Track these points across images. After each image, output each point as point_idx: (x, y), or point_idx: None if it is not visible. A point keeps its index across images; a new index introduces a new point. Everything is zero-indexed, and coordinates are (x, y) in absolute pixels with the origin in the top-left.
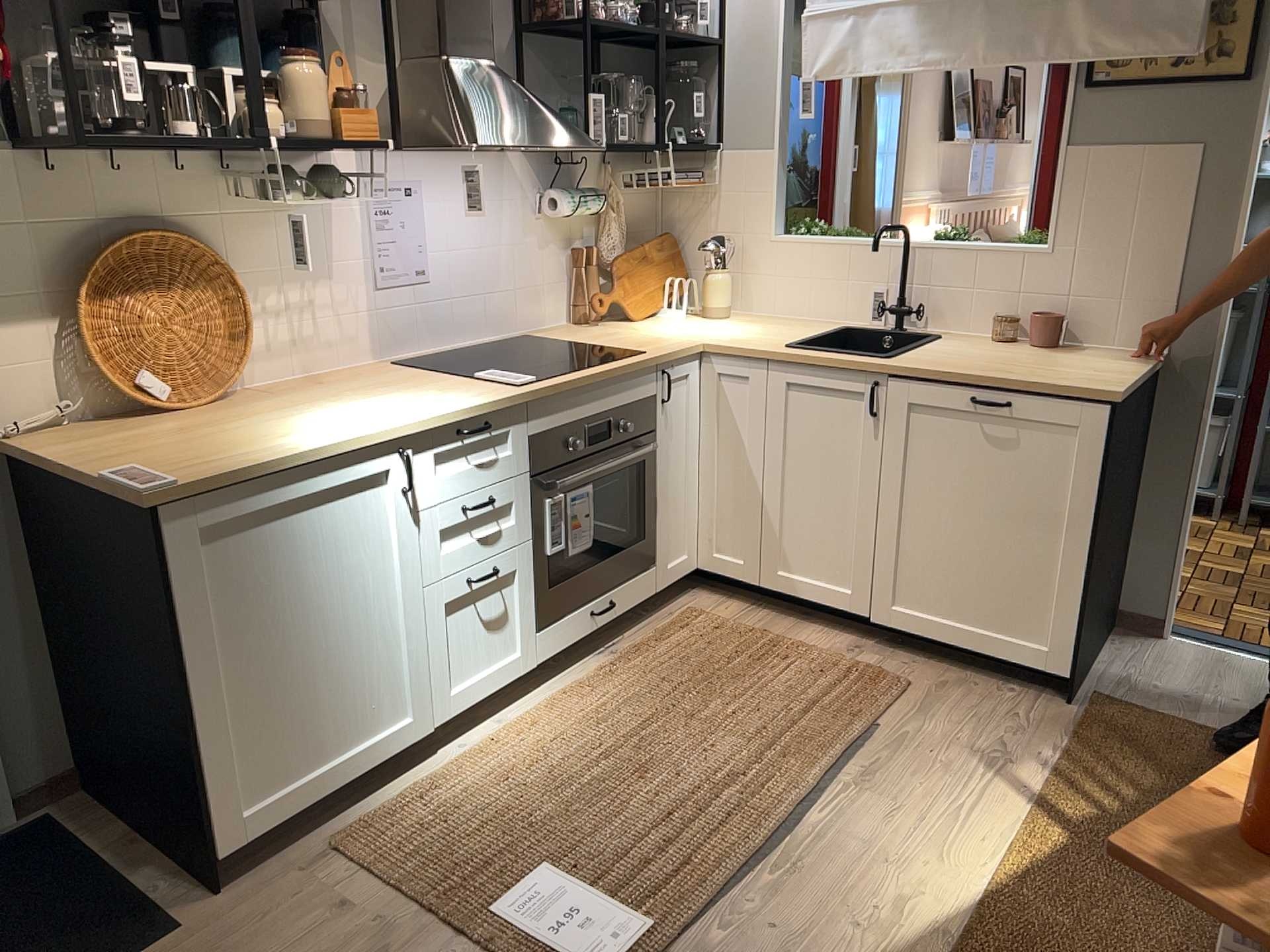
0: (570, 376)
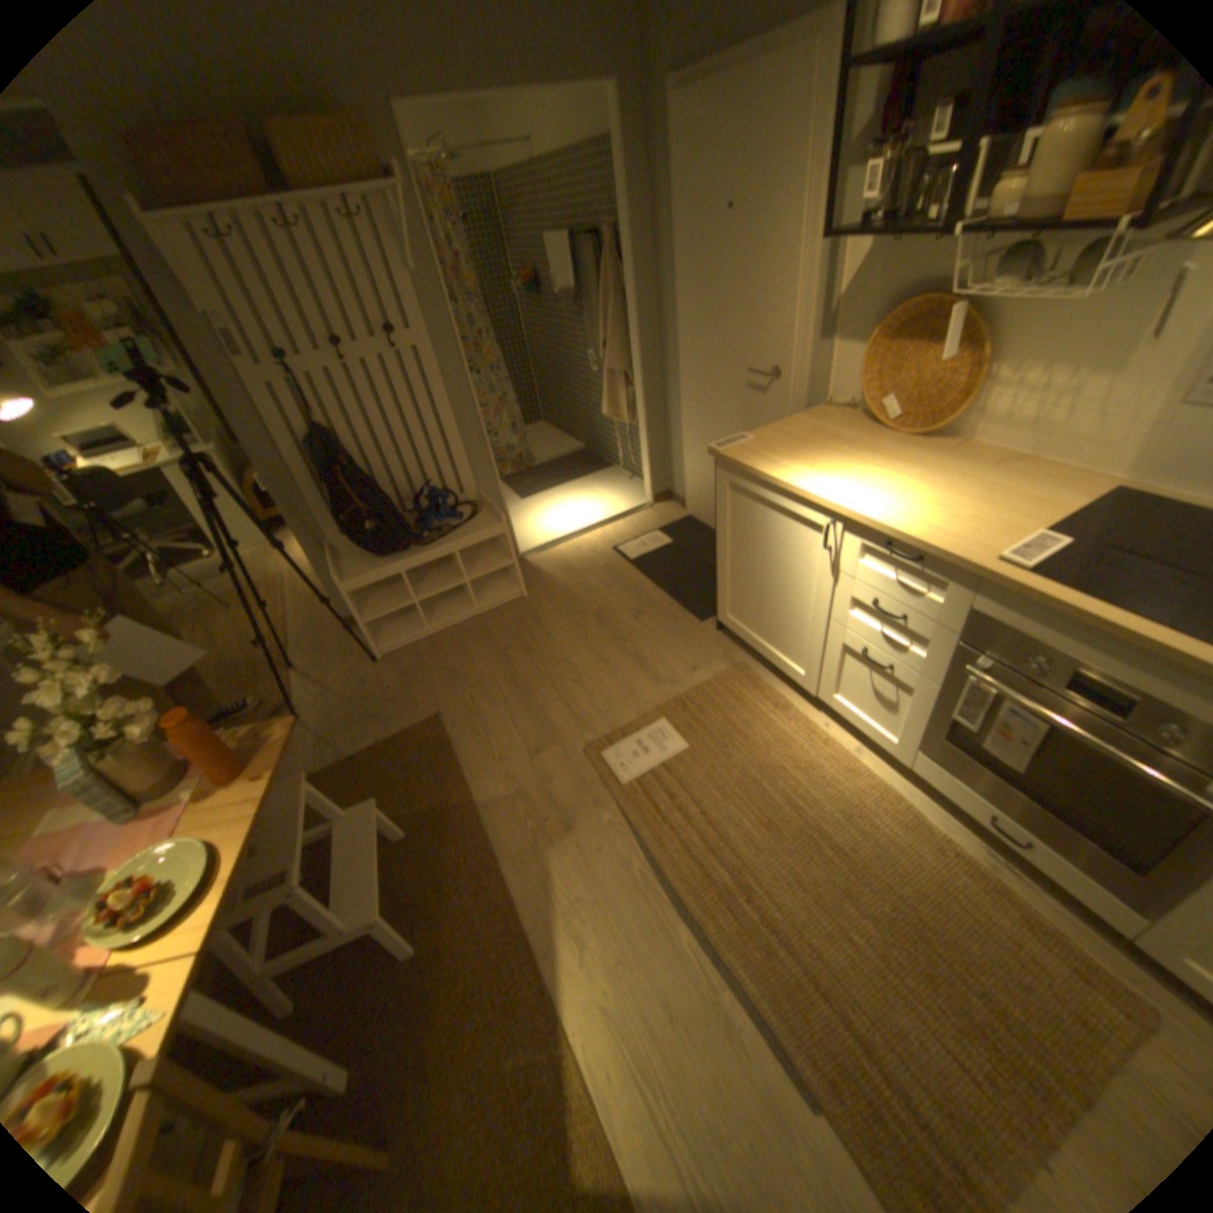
0: (1082, 600)
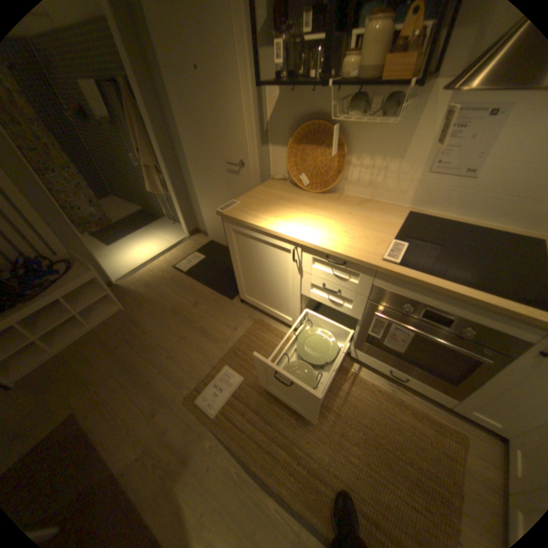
0: (427, 277)
